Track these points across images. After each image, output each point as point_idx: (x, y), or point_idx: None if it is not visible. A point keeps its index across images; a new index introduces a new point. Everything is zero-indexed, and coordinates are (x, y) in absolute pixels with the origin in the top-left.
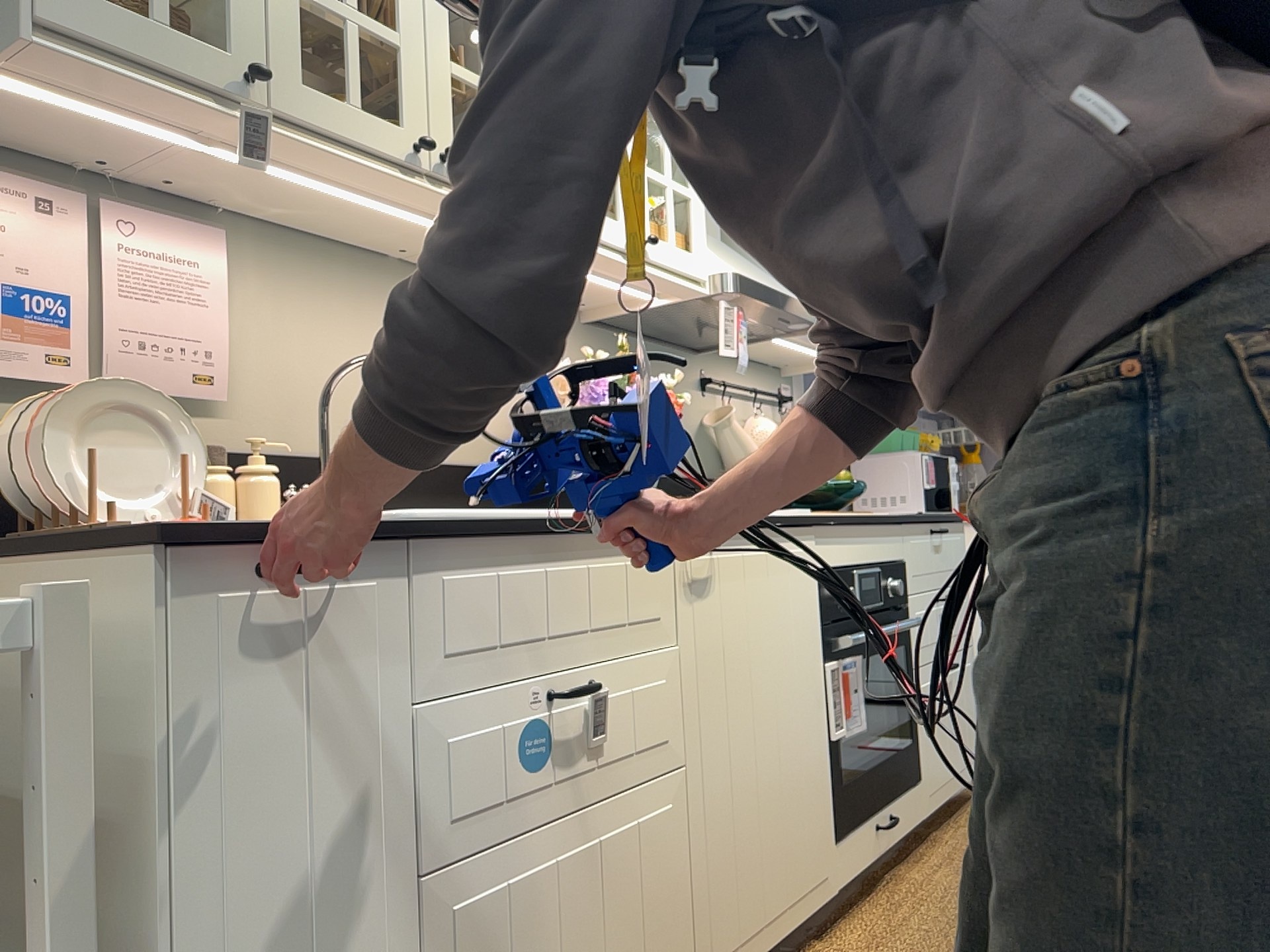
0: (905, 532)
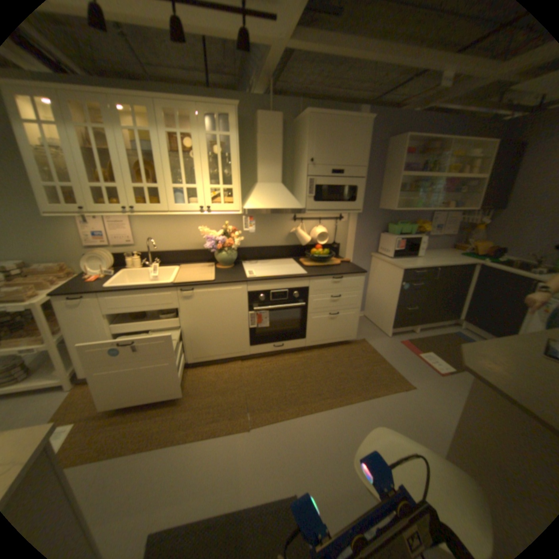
0: (309, 280)
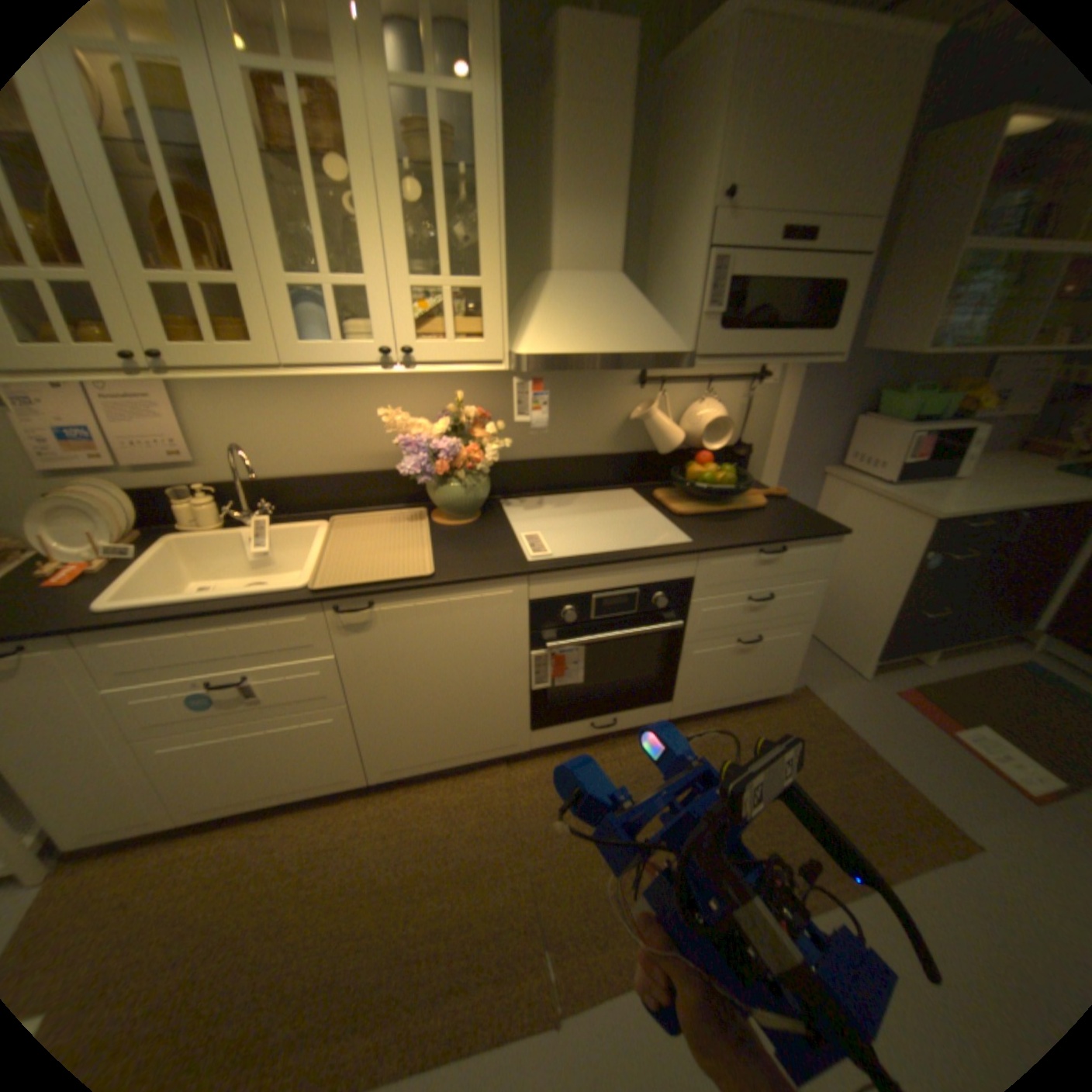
0: (700, 559)
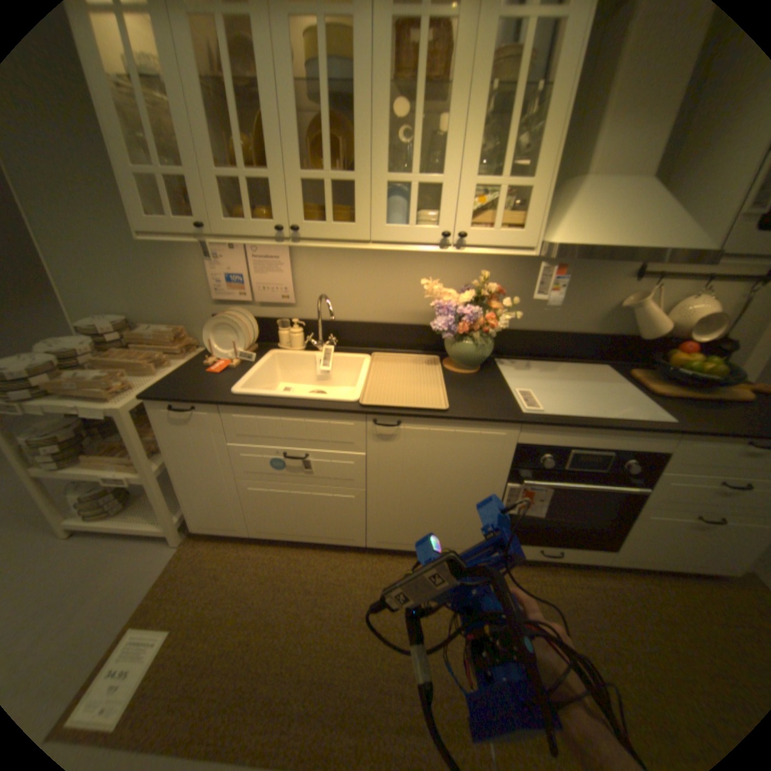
0: (683, 439)
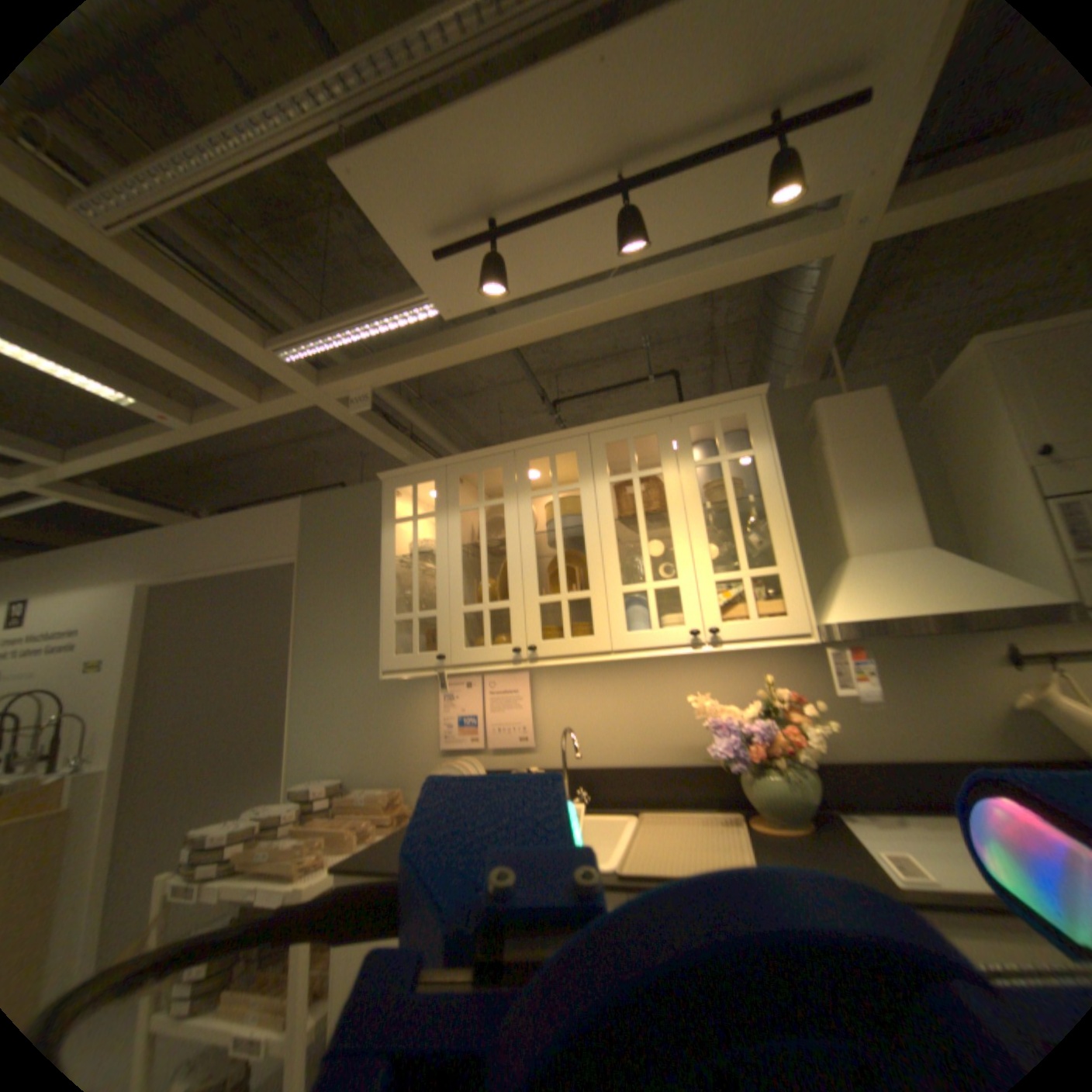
0: None
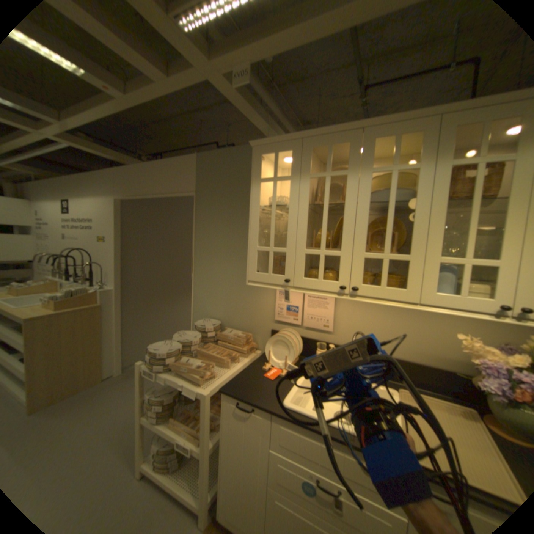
0: None
